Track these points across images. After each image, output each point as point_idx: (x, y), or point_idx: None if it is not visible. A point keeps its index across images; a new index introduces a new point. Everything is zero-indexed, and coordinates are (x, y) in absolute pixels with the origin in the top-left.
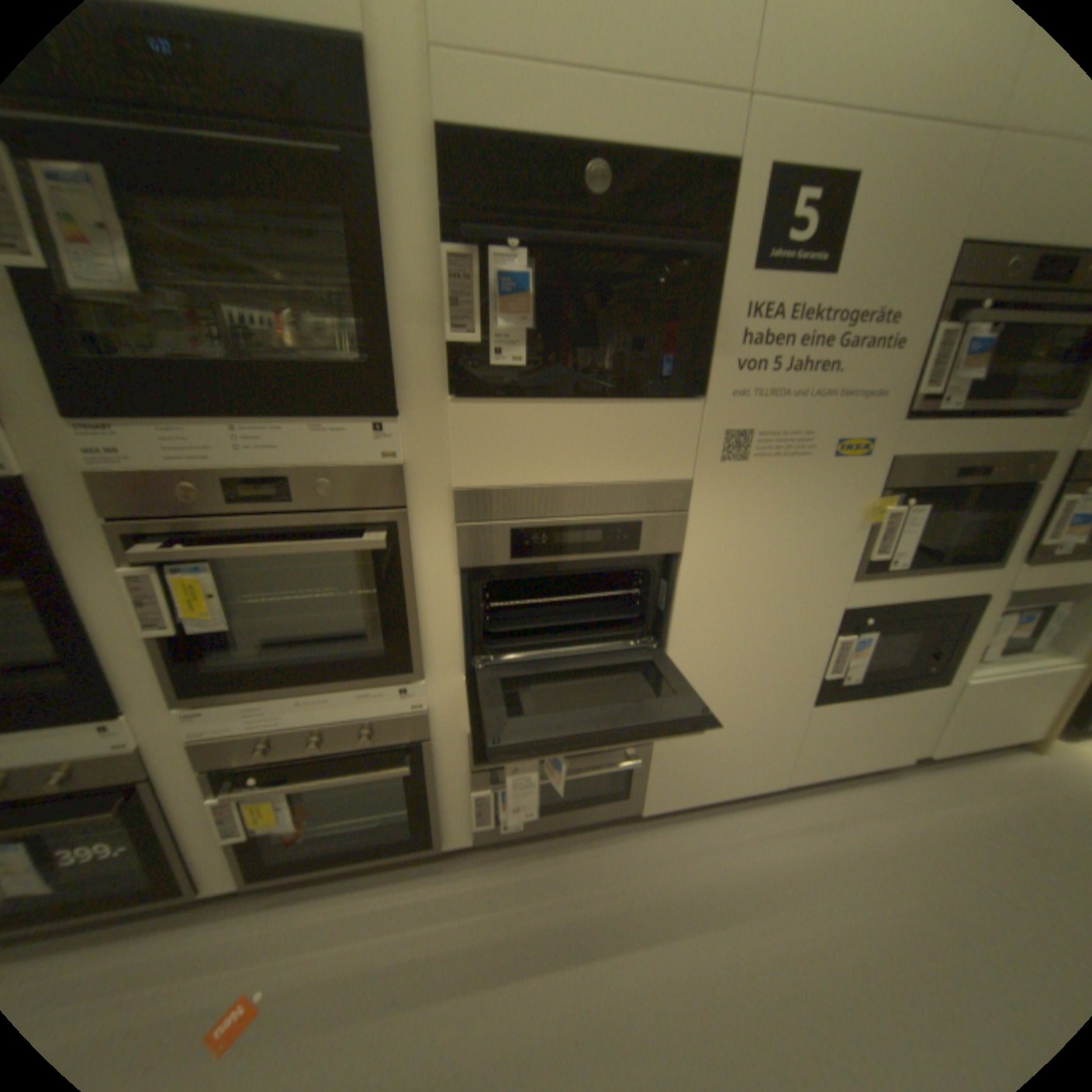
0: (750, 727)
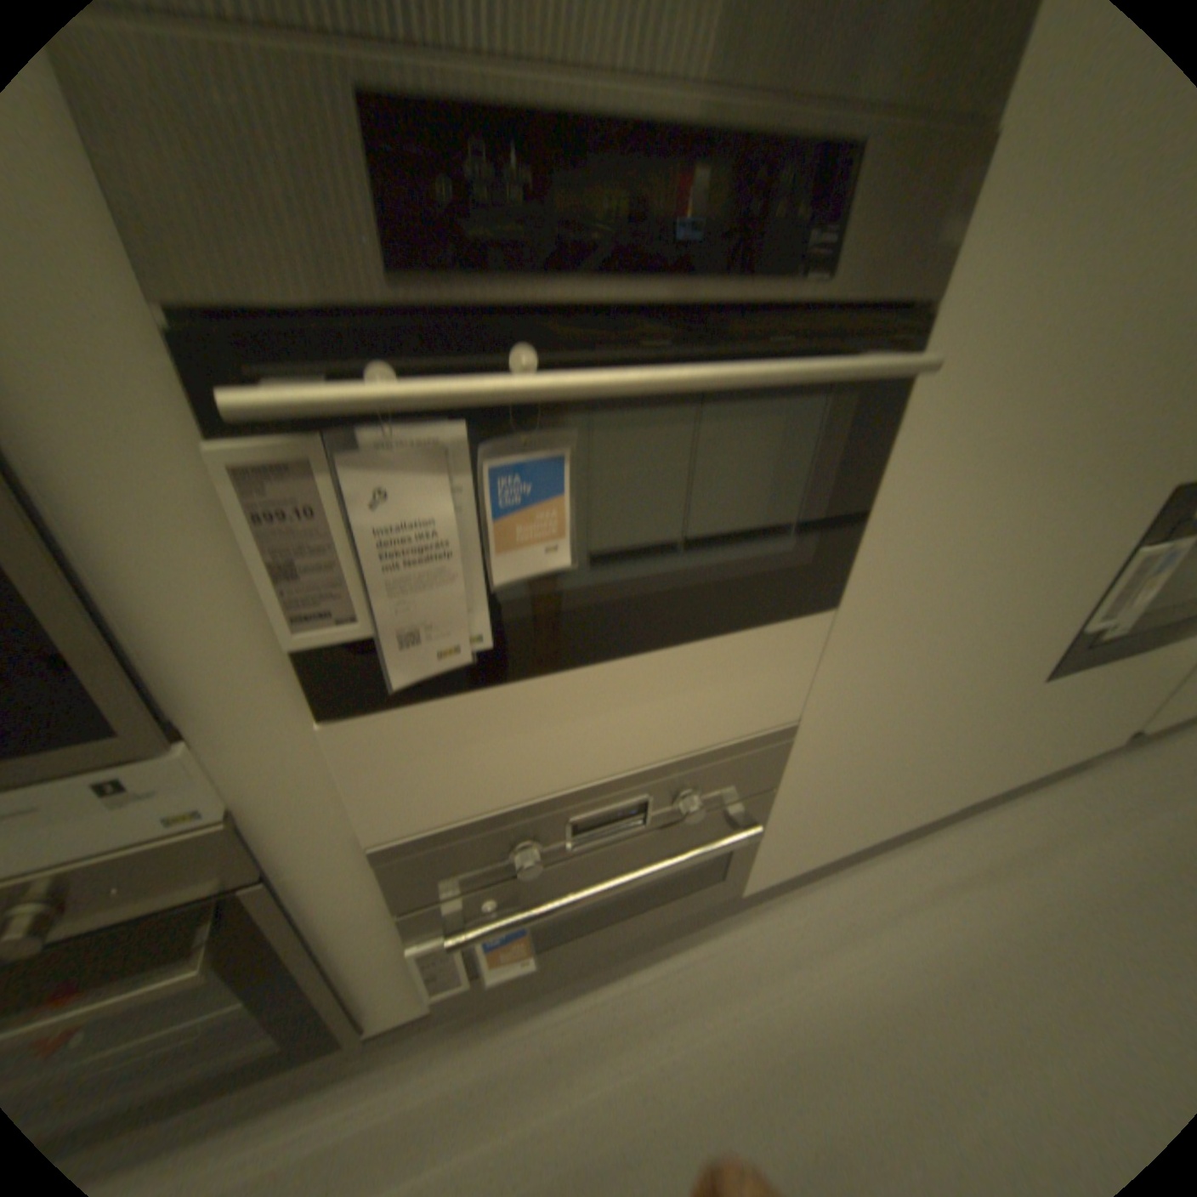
0: (944, 728)
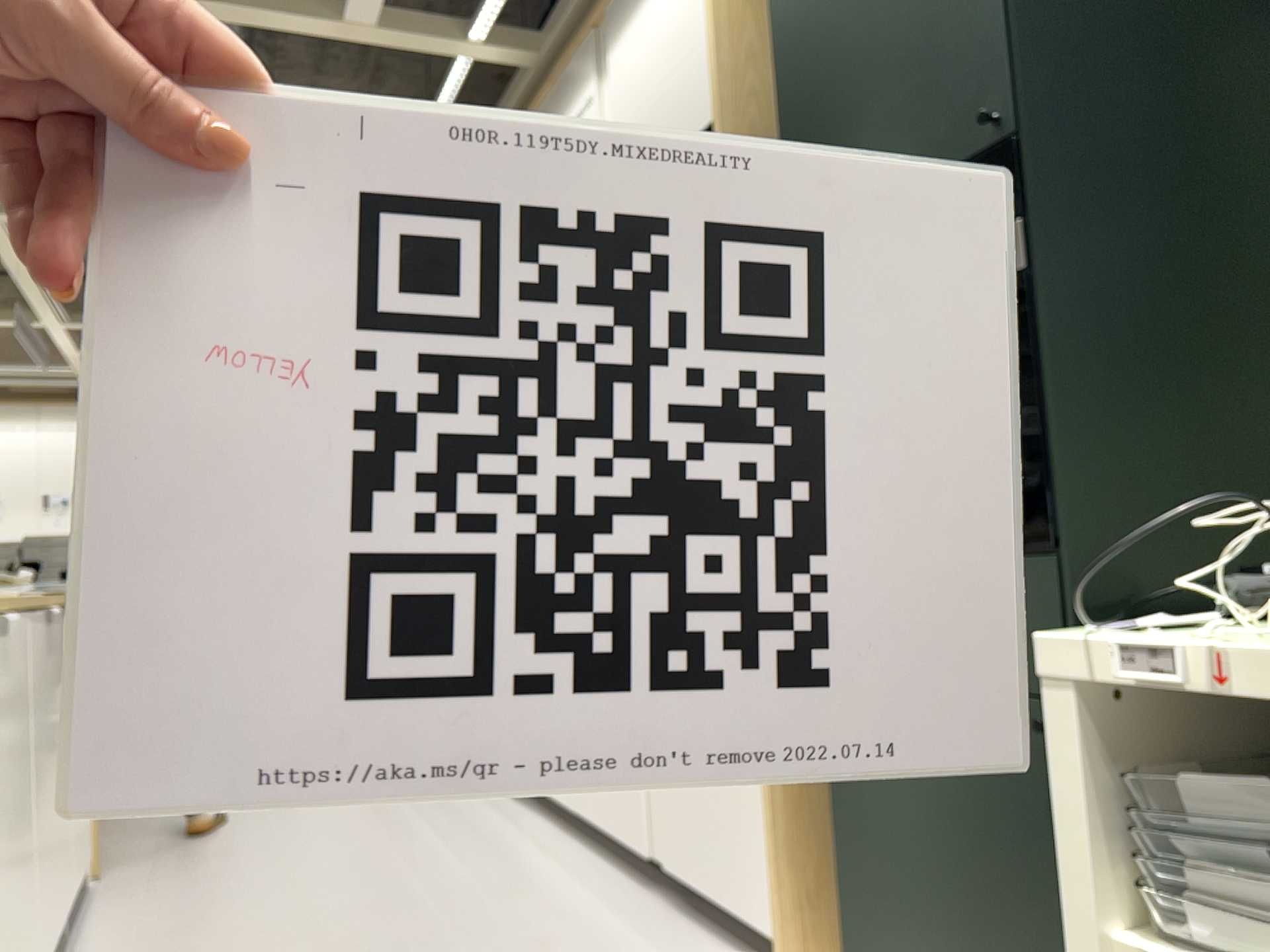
0: None
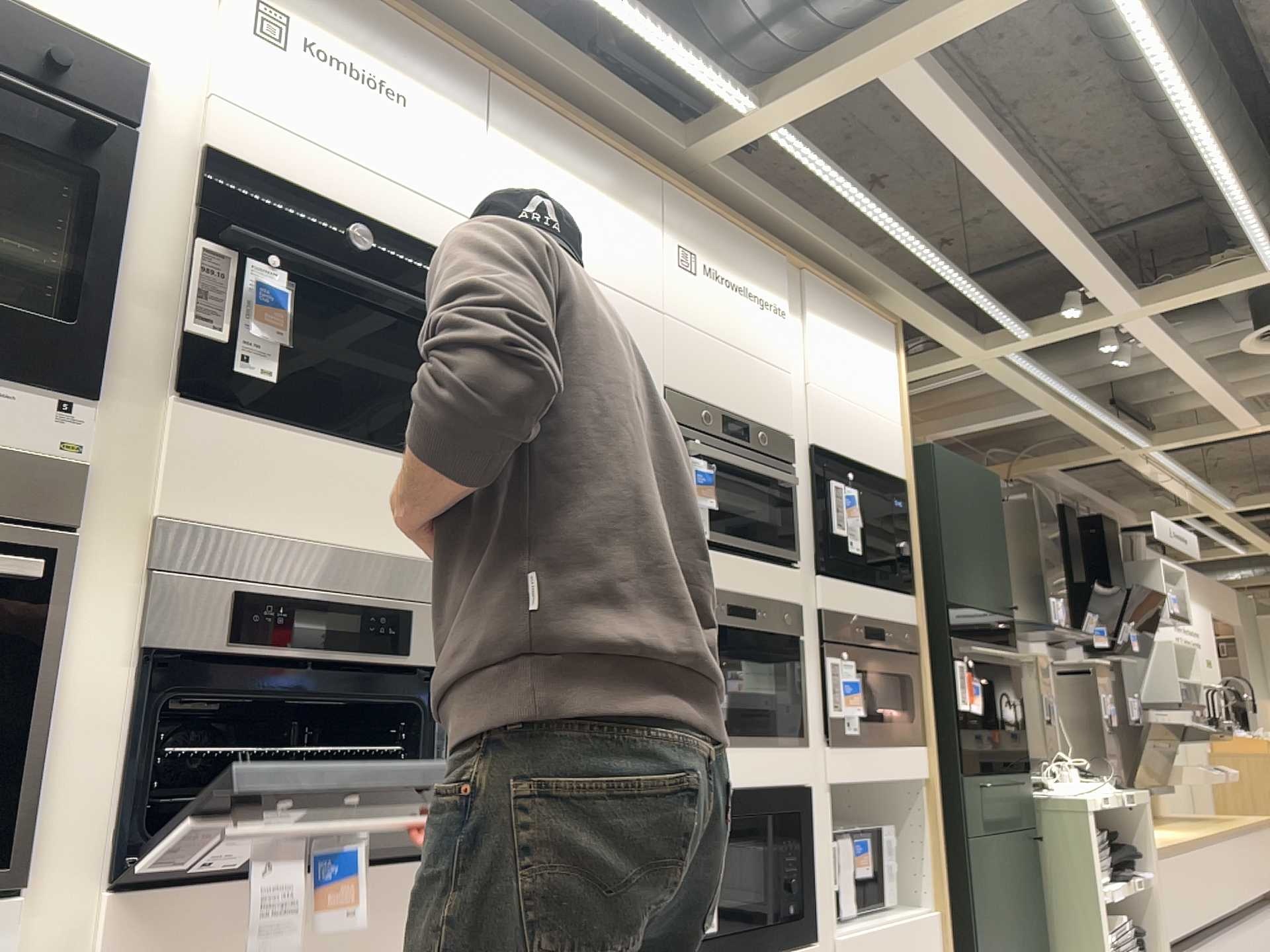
0: None
